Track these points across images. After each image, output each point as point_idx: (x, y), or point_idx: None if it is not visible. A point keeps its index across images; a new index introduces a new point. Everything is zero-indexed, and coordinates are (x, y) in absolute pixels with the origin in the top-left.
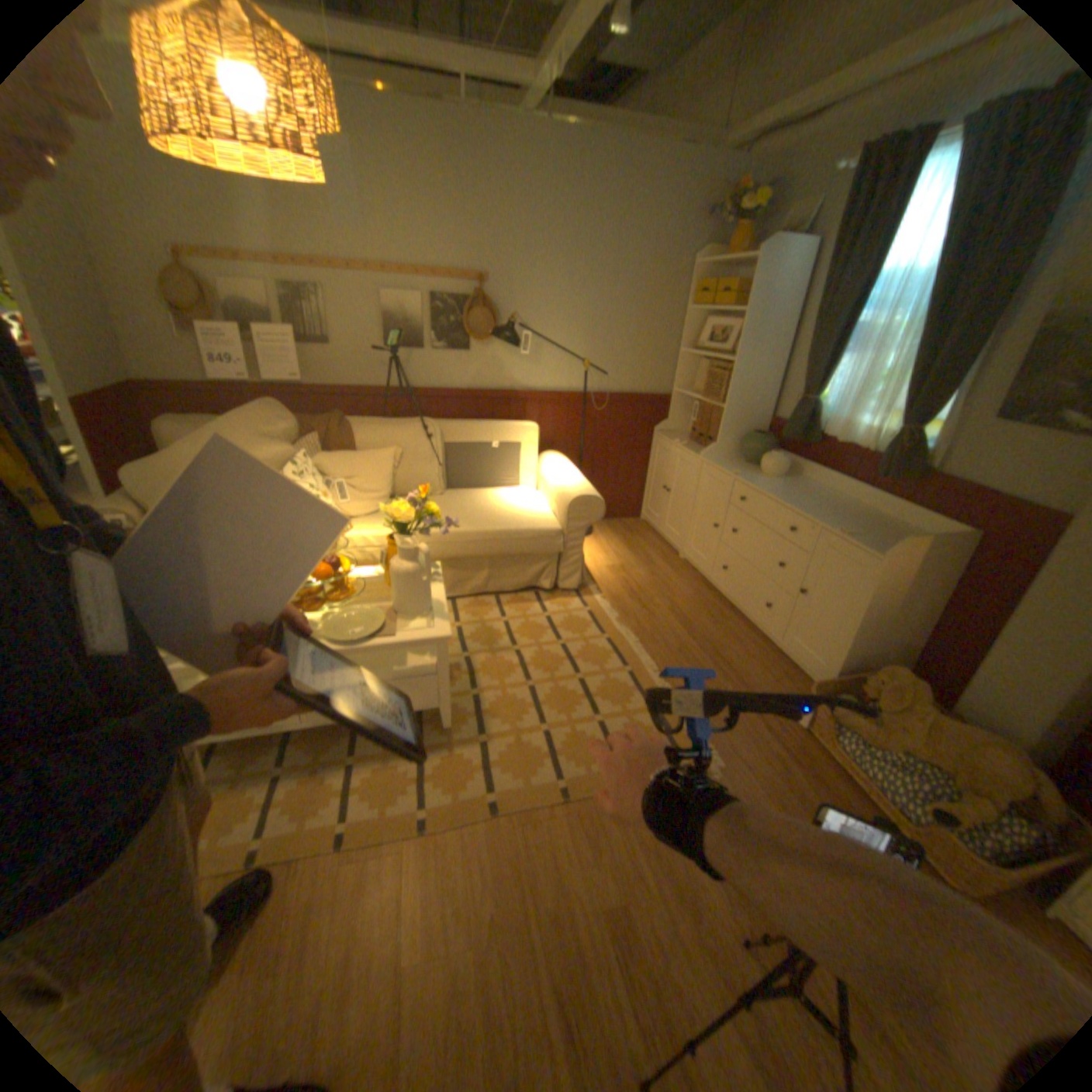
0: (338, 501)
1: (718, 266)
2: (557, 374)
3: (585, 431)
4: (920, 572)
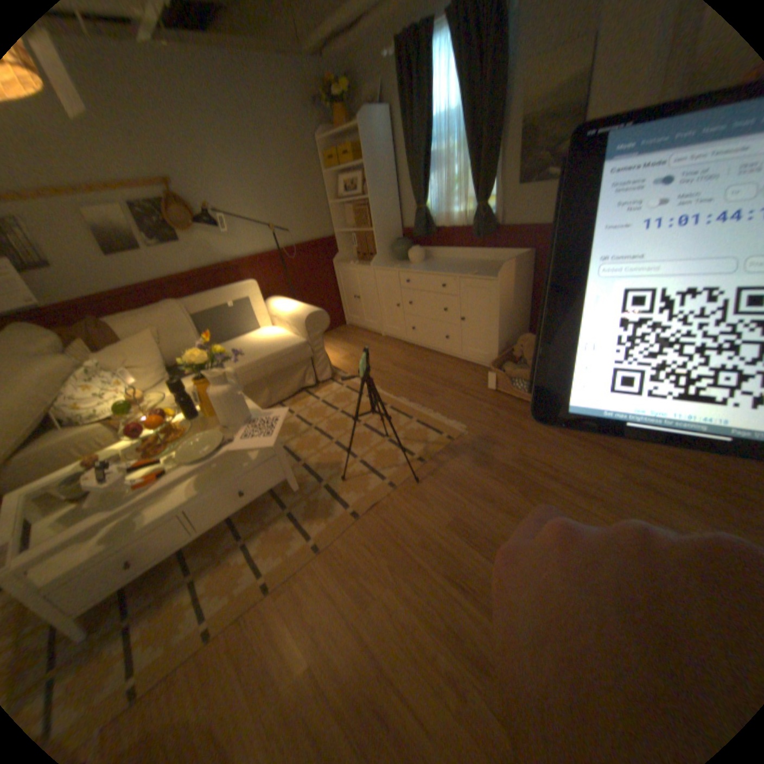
0: (127, 381)
1: (331, 137)
2: (252, 239)
3: (289, 275)
4: (515, 279)
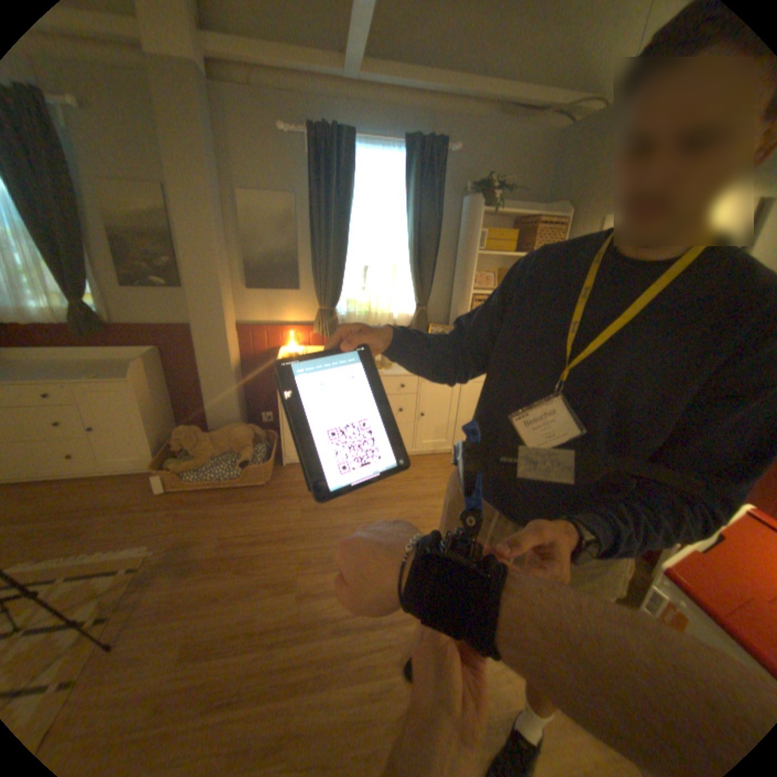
0: None
1: None
2: None
3: None
4: (147, 378)
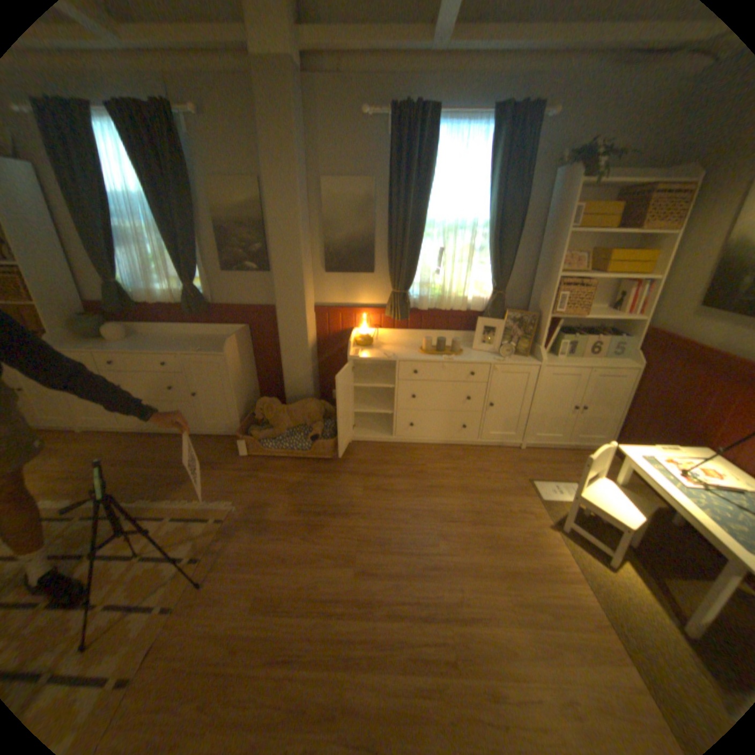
0: None
1: None
2: None
3: None
4: (238, 353)
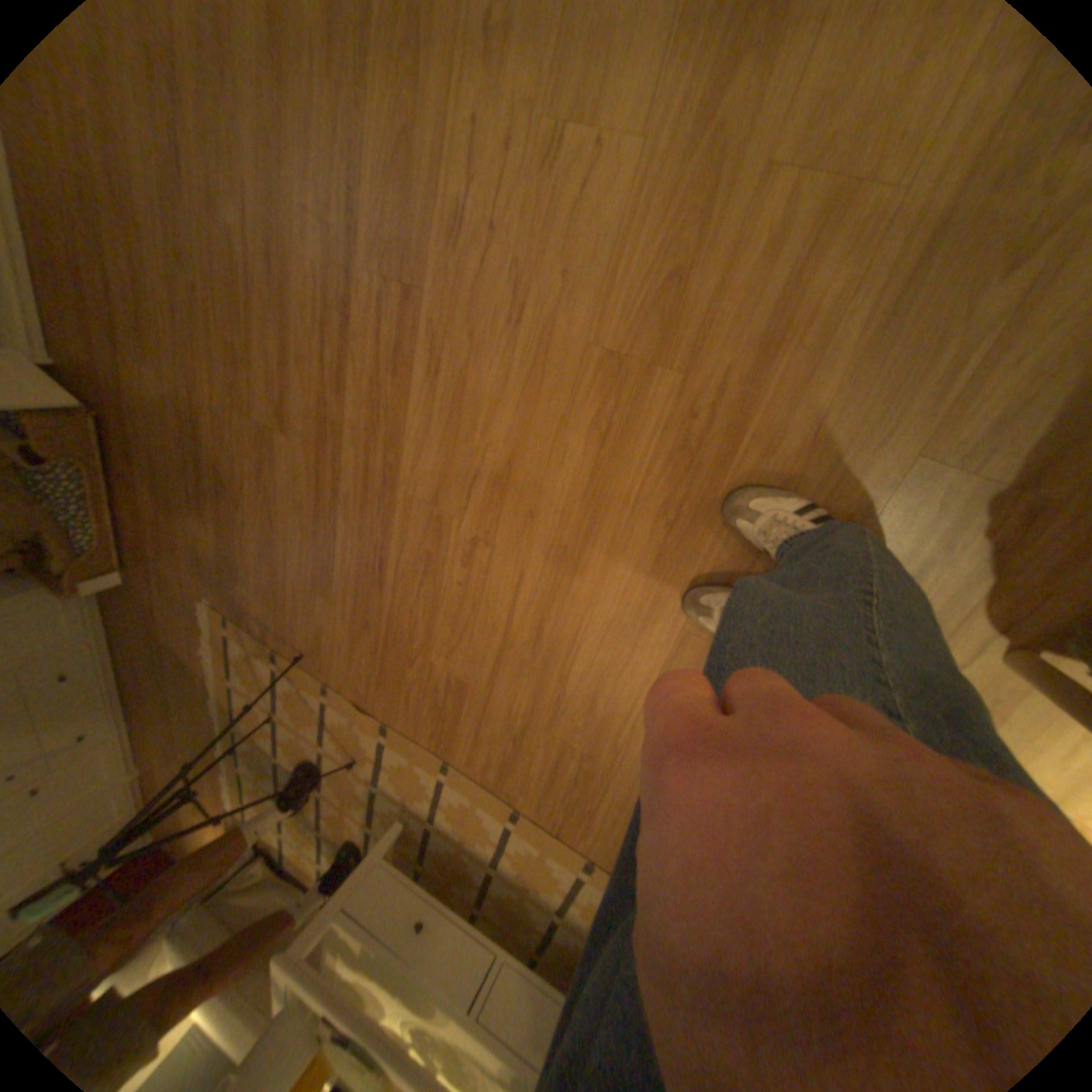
0: None
1: None
2: None
3: None
4: None
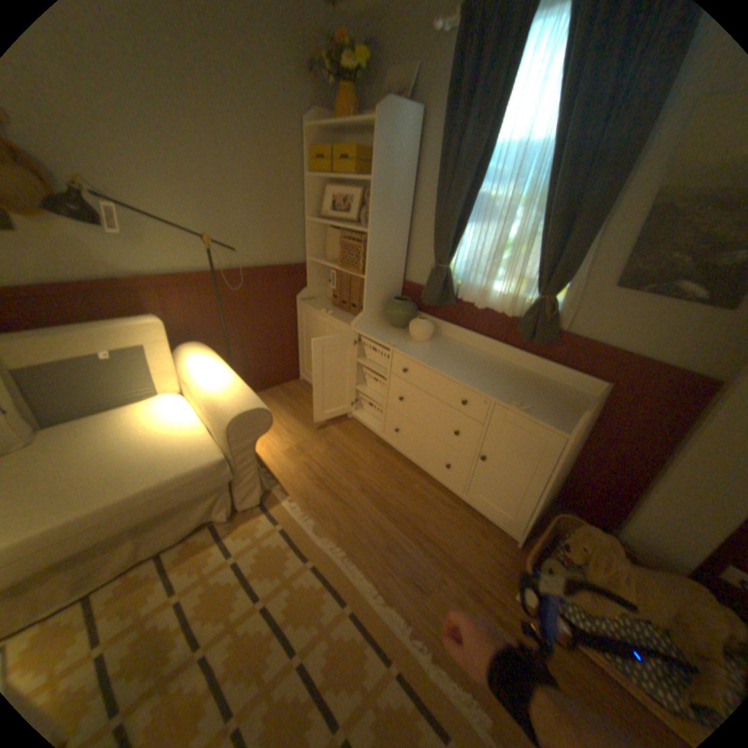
0: None
1: (327, 132)
2: (173, 253)
3: (226, 311)
4: (584, 432)
